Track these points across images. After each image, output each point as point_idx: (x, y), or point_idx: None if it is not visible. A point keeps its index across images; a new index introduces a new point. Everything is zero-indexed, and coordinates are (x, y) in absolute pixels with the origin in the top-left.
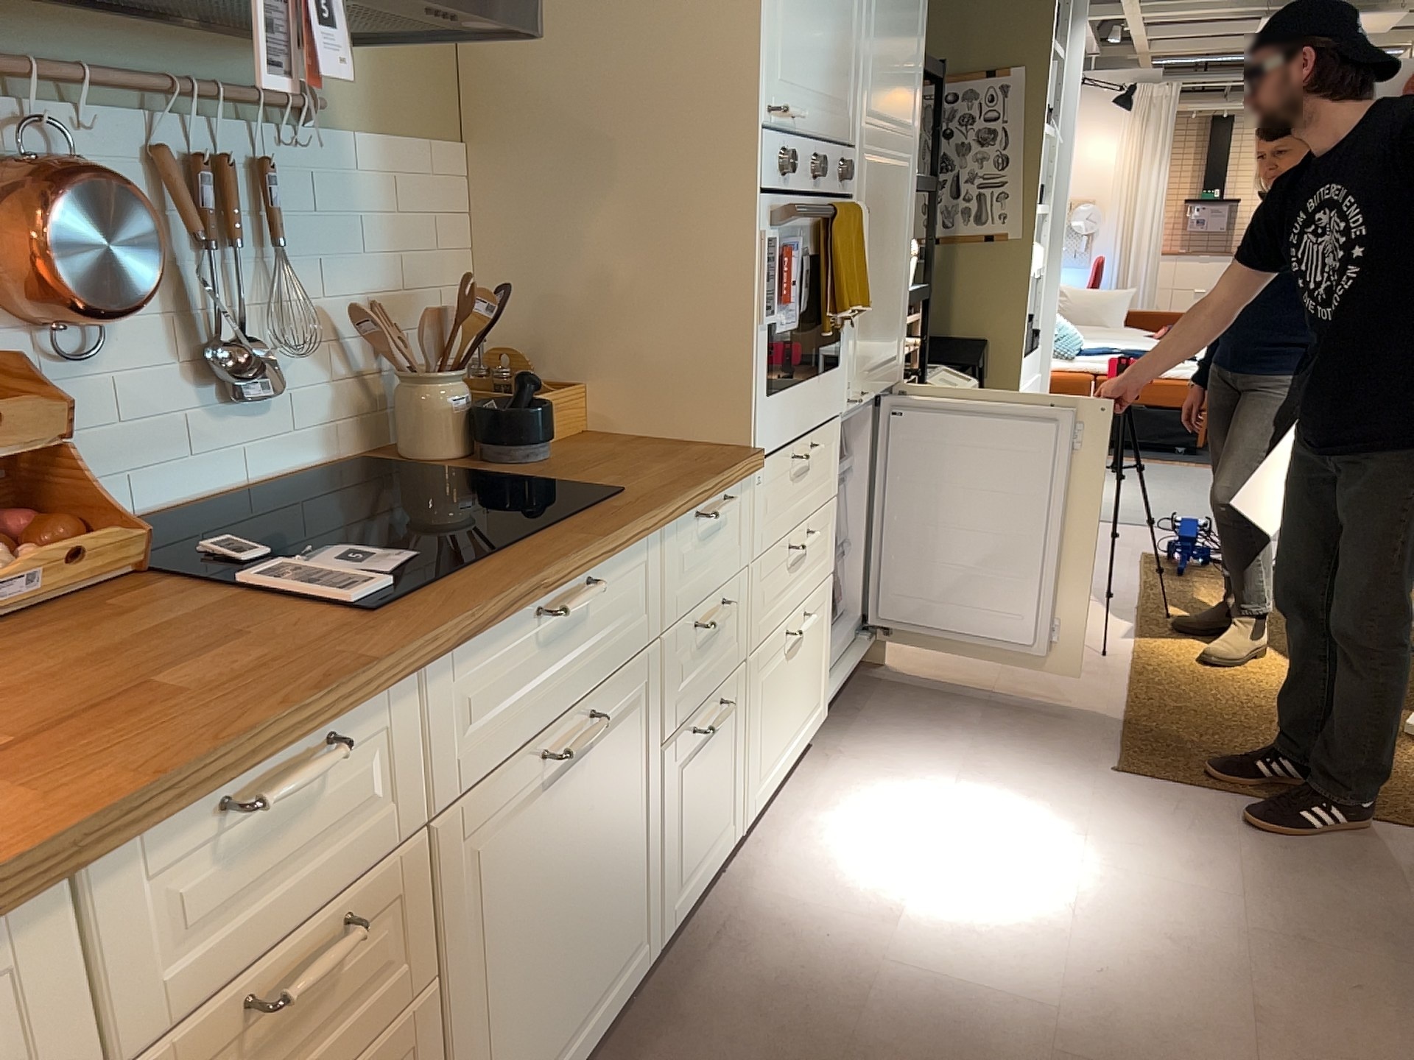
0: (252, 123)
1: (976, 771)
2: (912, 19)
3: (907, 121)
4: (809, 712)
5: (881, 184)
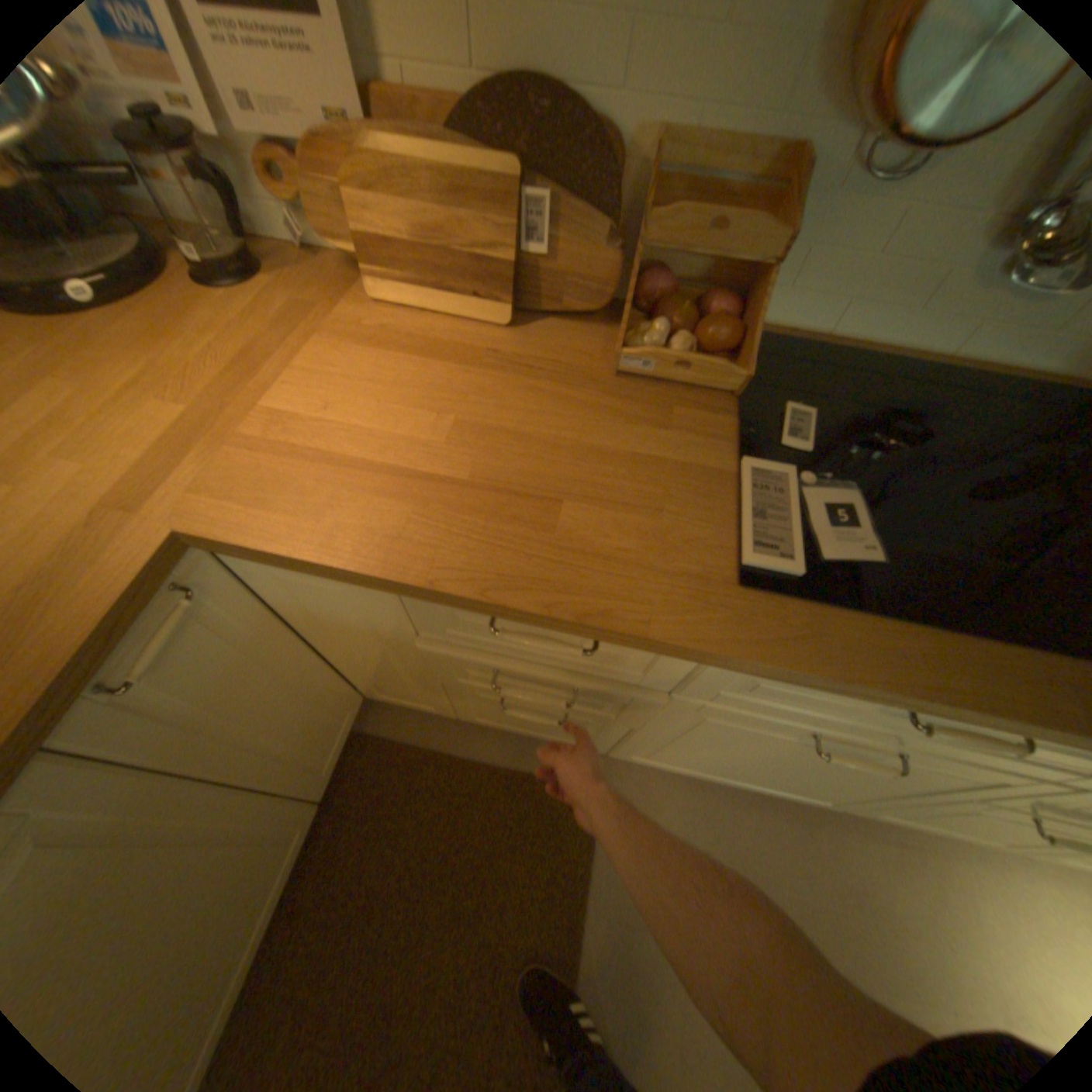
0: None
1: None
2: None
3: None
4: None
5: None
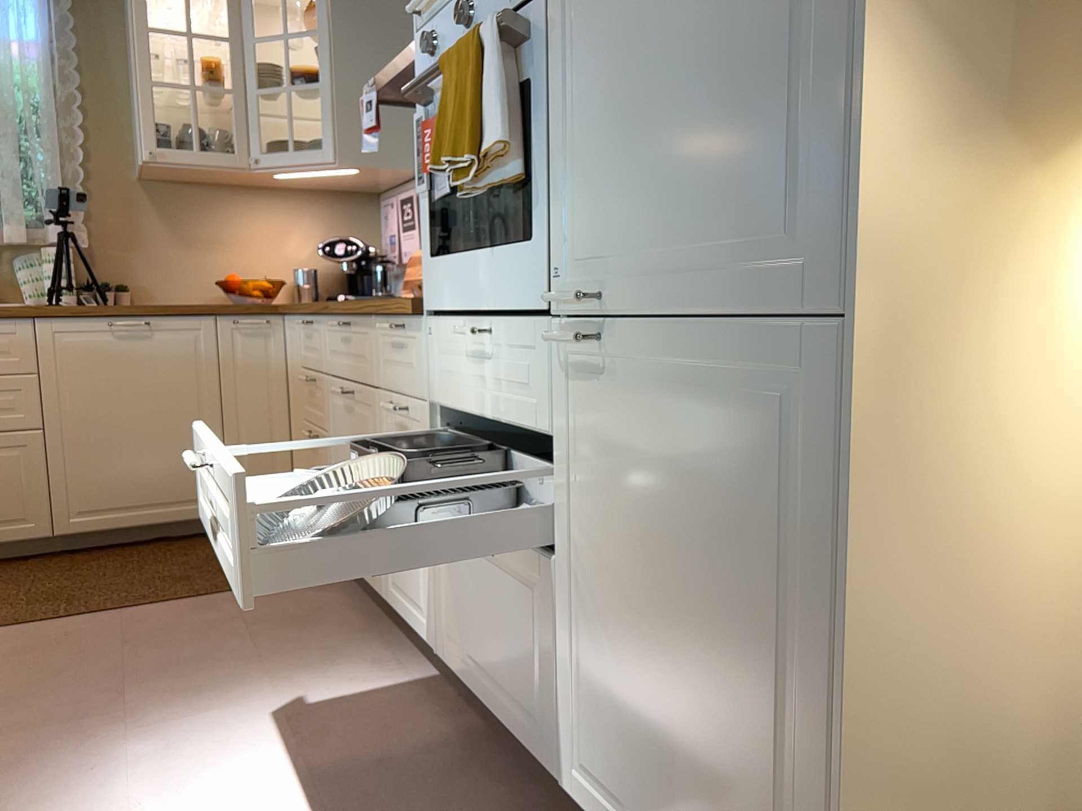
0: None
1: None
2: None
3: None
4: (519, 703)
5: None
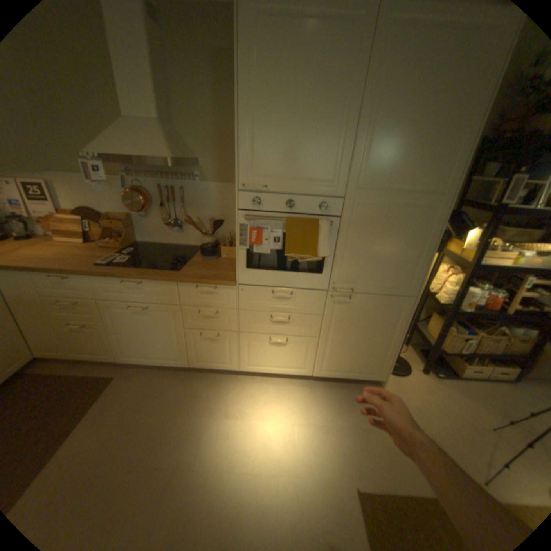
0: (181, 180)
1: (324, 432)
2: (441, 134)
3: (430, 186)
4: (292, 367)
5: (379, 213)
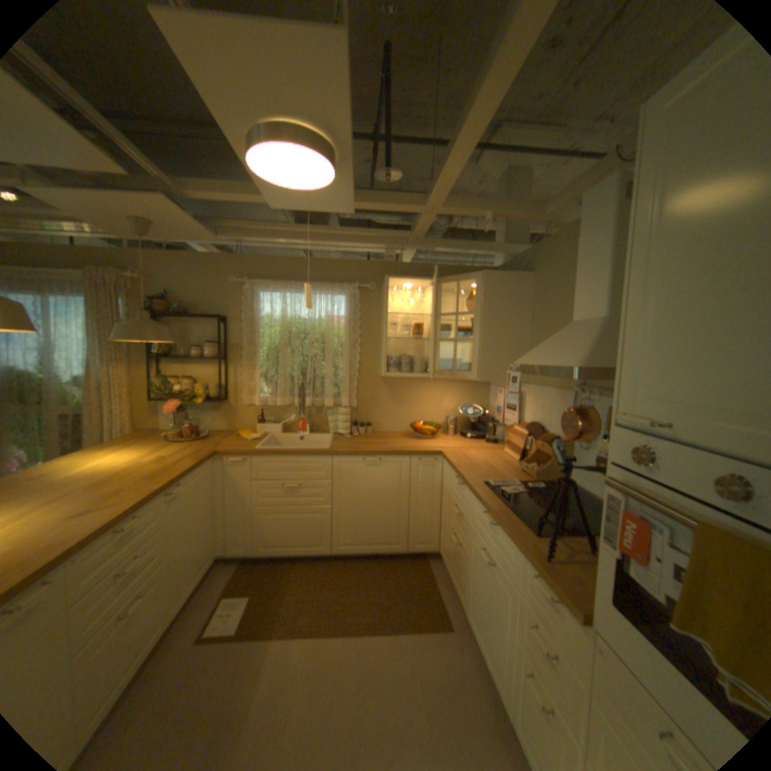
0: None
1: None
2: None
3: None
4: None
5: None
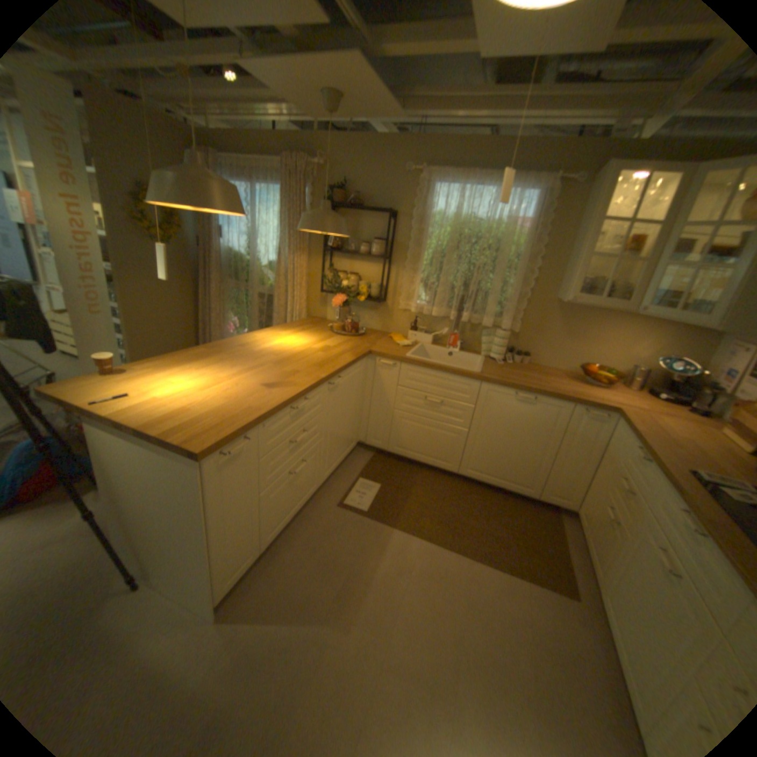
0: None
1: None
2: None
3: None
4: None
5: None
